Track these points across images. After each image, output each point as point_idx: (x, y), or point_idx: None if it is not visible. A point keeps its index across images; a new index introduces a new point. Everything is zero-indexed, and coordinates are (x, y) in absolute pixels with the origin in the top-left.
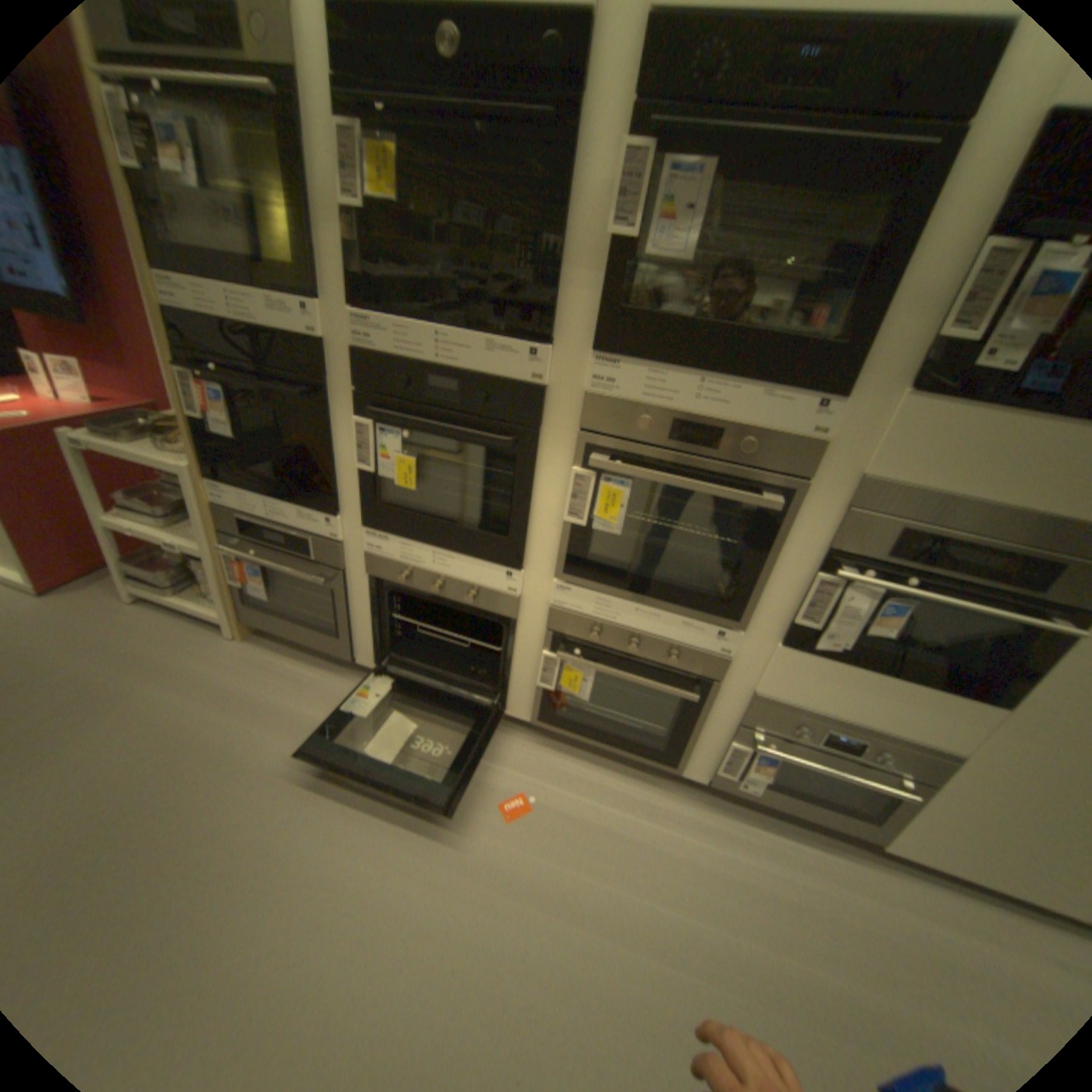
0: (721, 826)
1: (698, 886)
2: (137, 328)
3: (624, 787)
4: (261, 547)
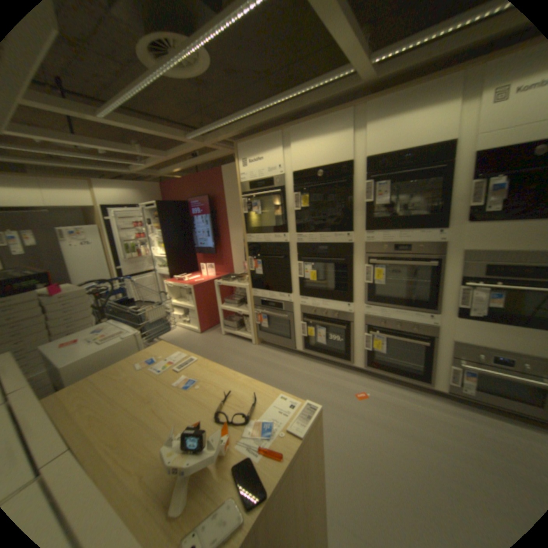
0: (459, 413)
1: (447, 430)
2: (227, 253)
3: (409, 395)
4: (266, 309)
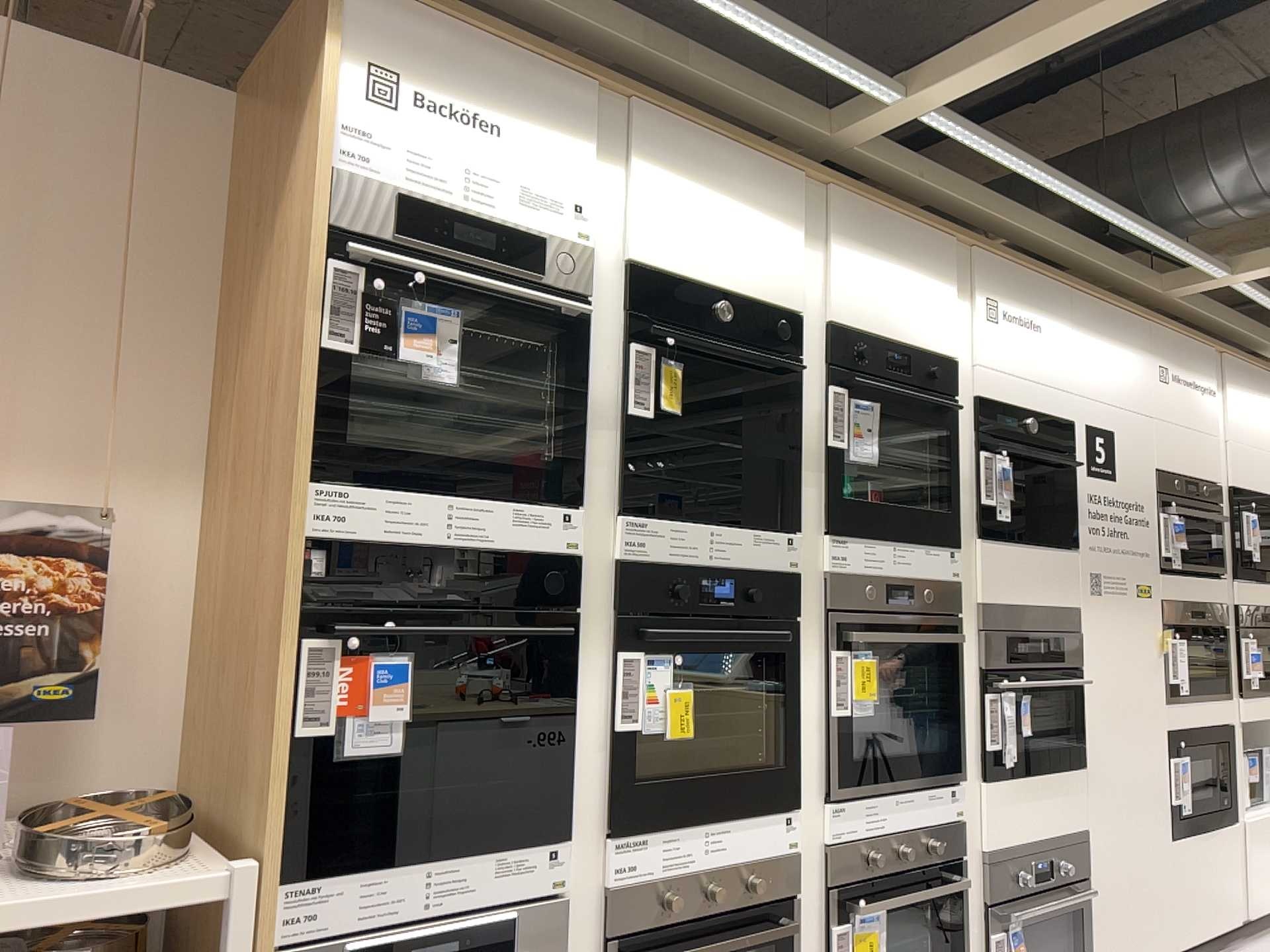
0: None
1: None
2: None
3: None
4: None
